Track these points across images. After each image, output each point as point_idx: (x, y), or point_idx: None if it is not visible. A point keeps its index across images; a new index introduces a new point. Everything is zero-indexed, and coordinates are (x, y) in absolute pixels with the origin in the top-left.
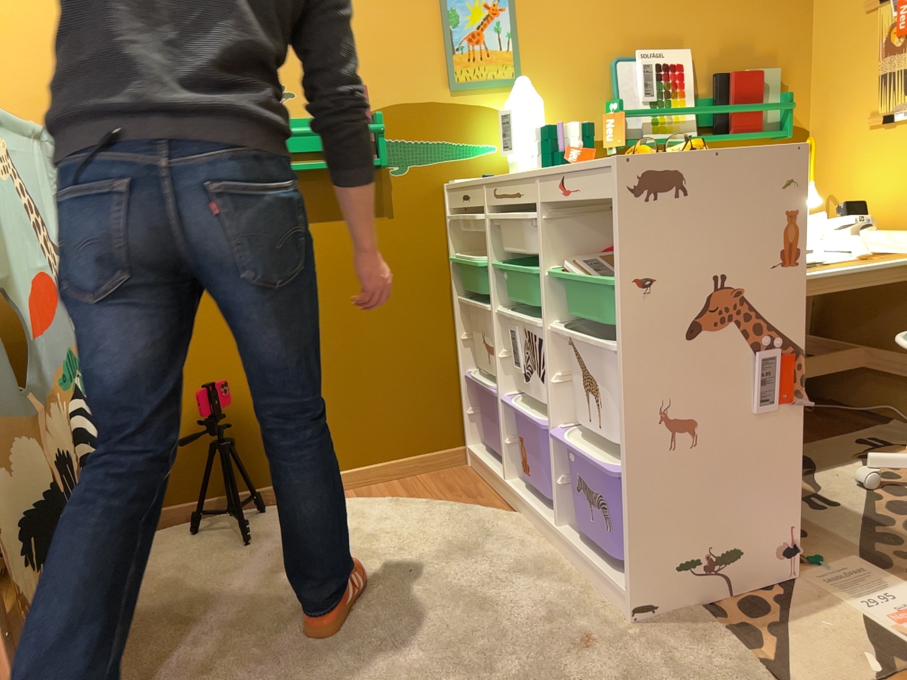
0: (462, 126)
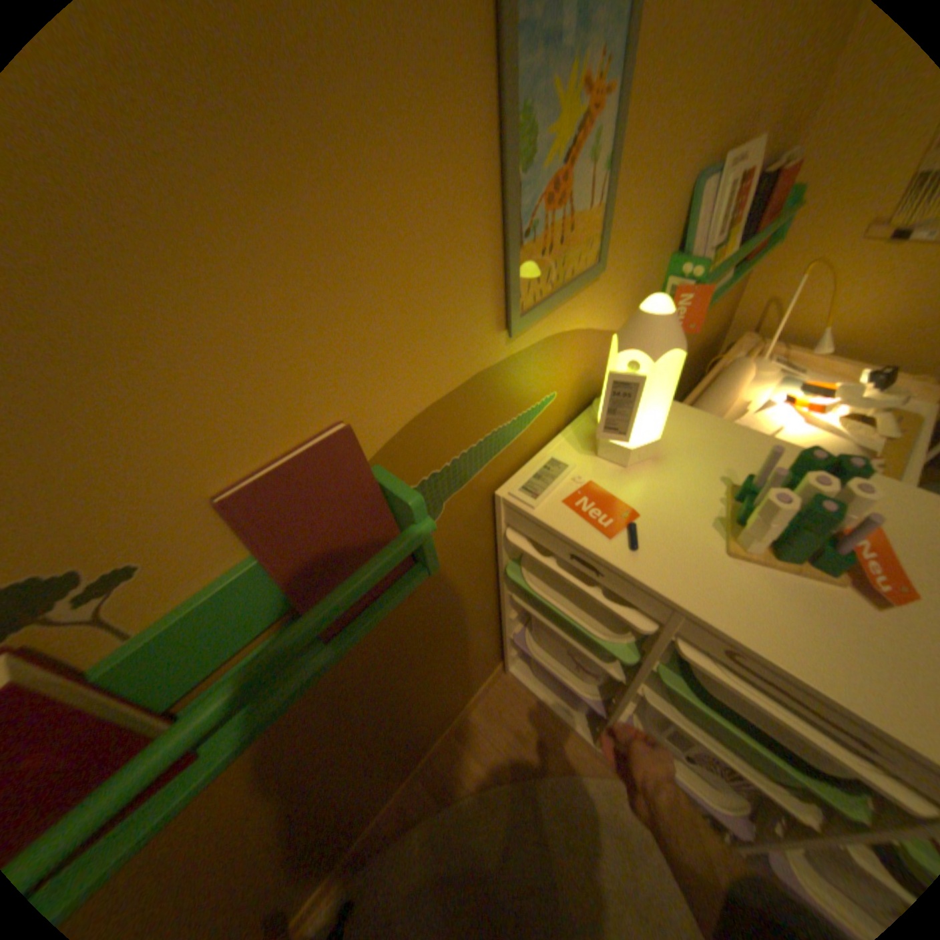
0: (520, 388)
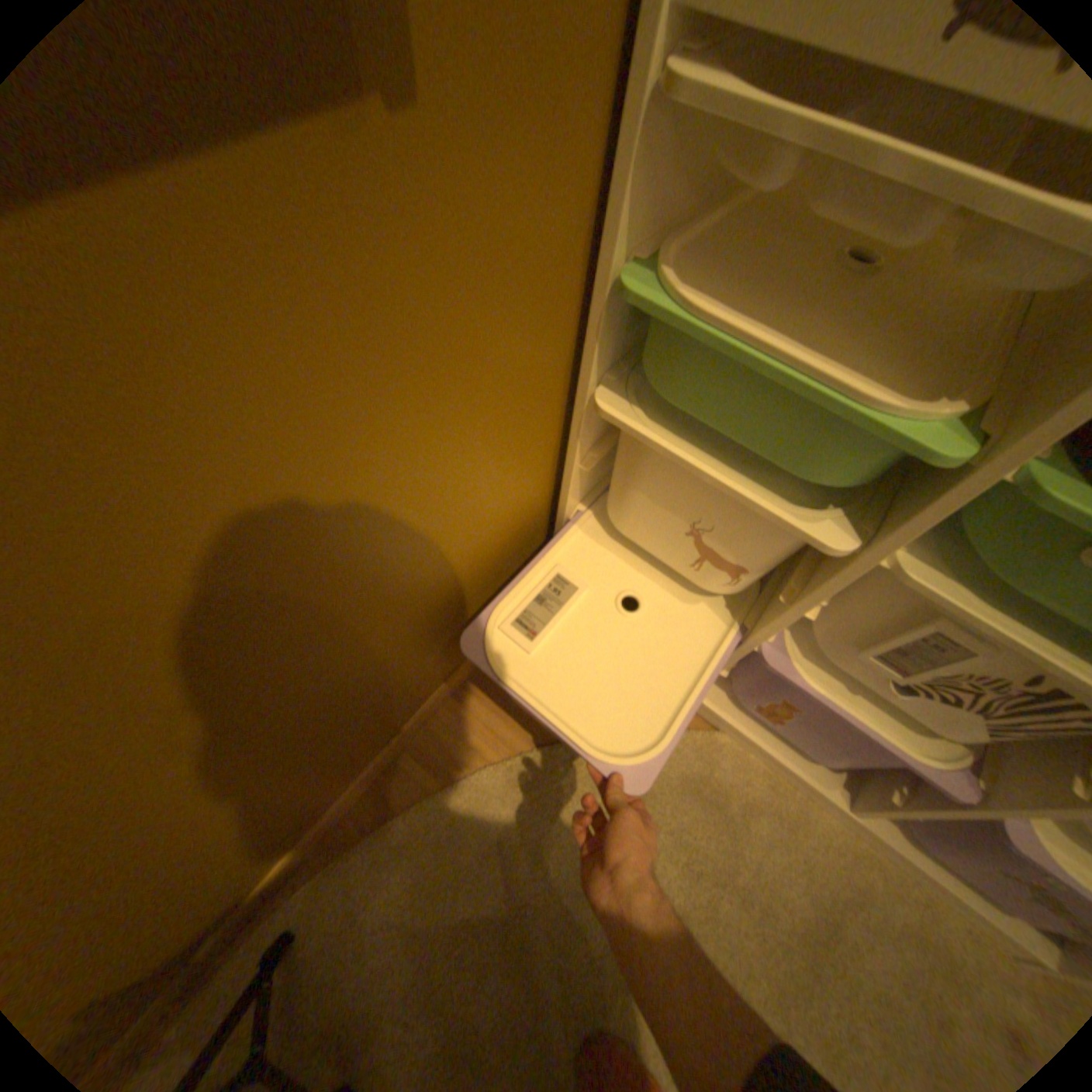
0: None
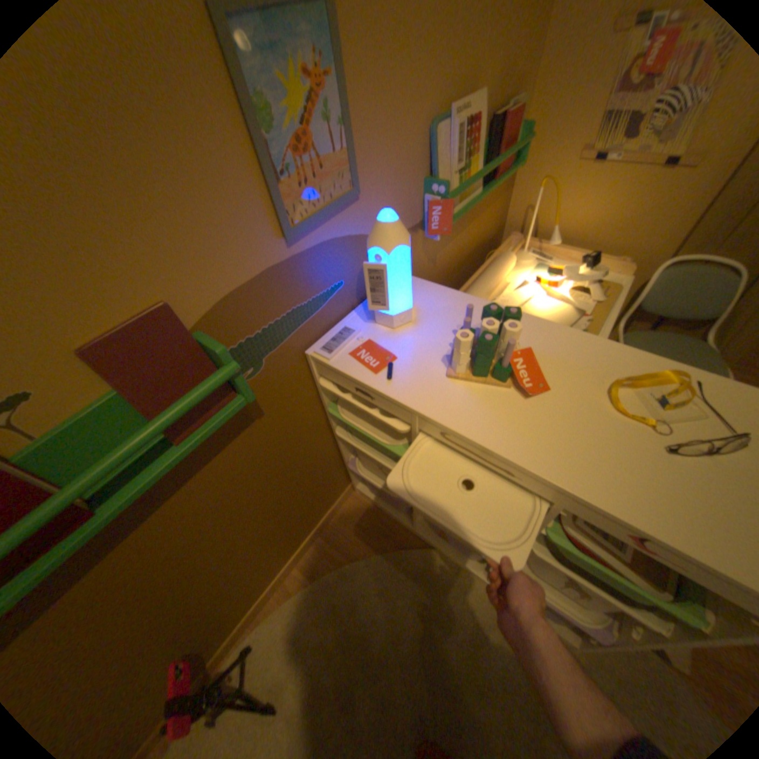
0: (308, 279)
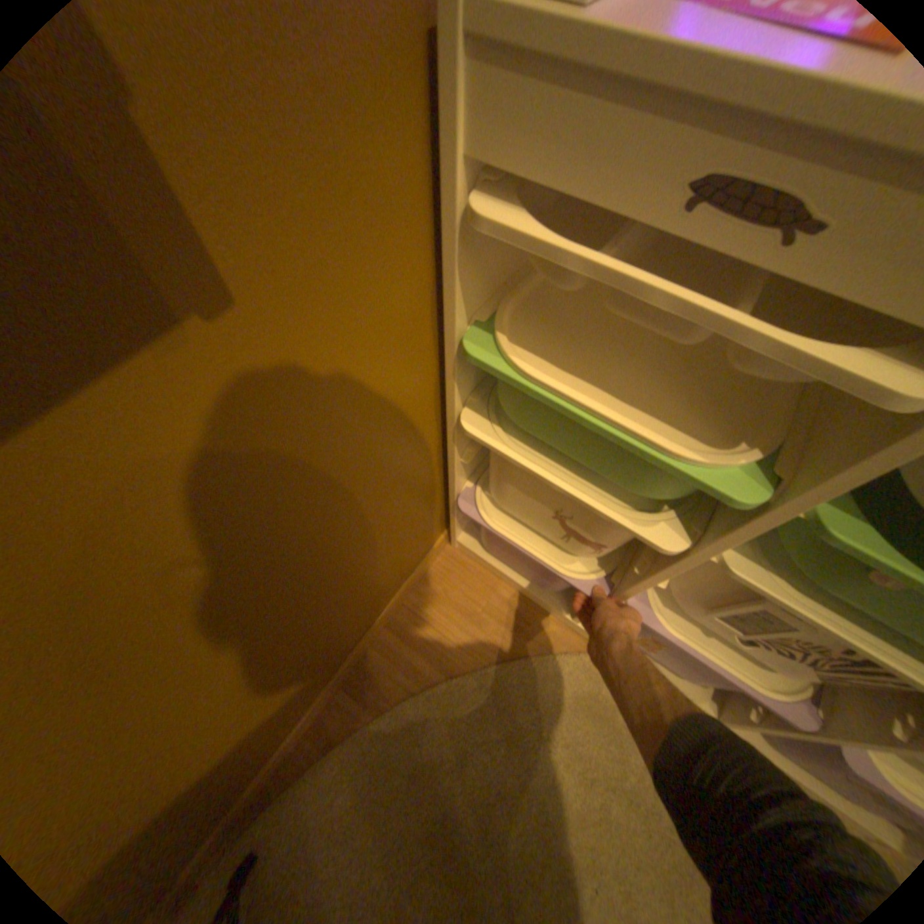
0: None
